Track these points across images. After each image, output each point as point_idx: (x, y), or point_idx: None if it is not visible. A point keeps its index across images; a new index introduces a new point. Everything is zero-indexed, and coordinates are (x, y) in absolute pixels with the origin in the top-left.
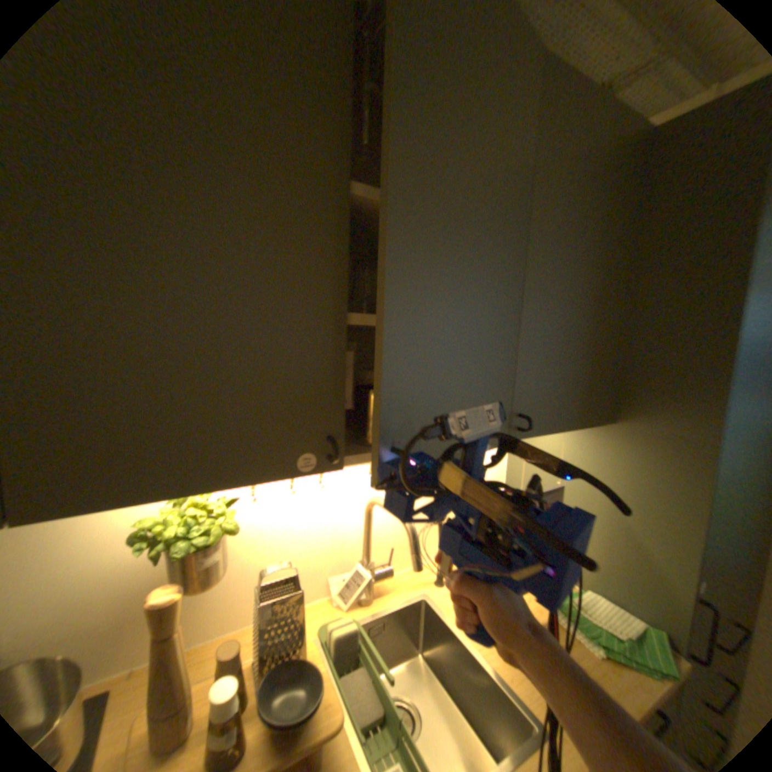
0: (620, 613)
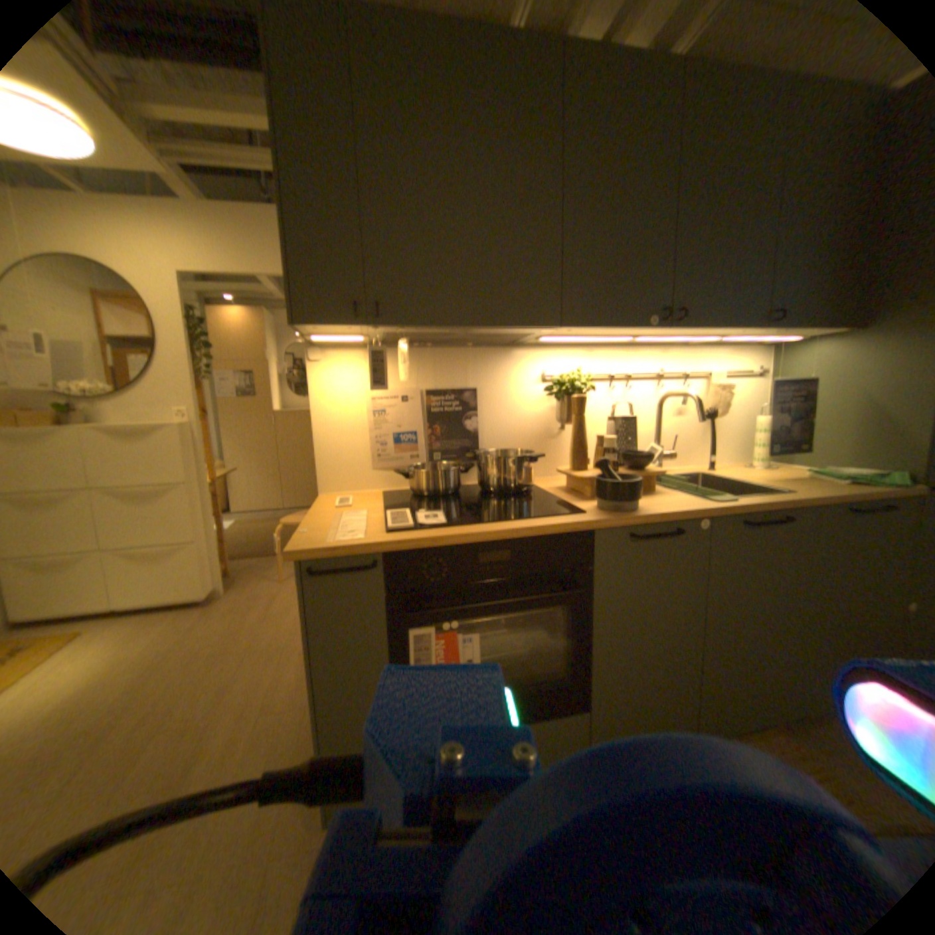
0: (868, 469)
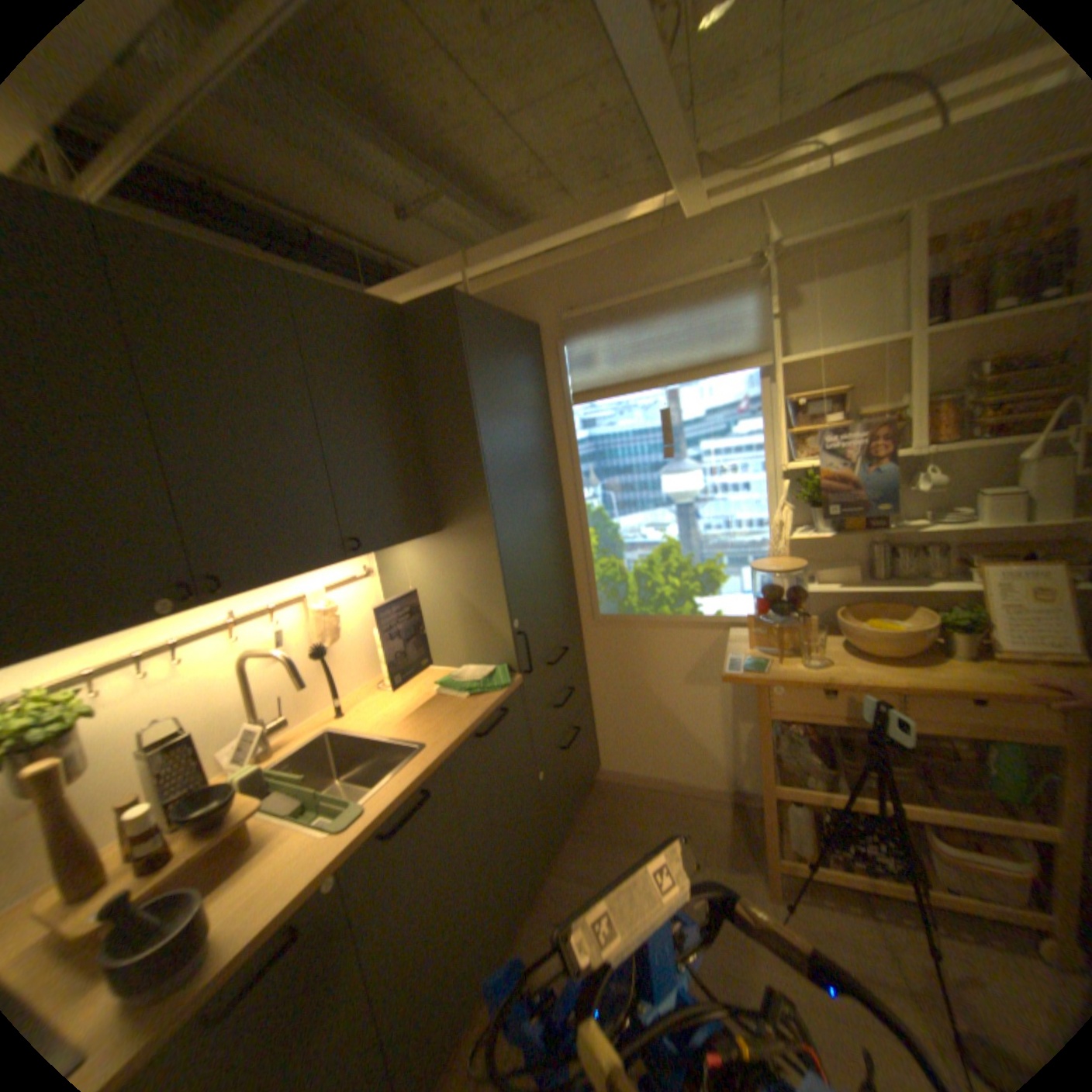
0: (480, 669)
